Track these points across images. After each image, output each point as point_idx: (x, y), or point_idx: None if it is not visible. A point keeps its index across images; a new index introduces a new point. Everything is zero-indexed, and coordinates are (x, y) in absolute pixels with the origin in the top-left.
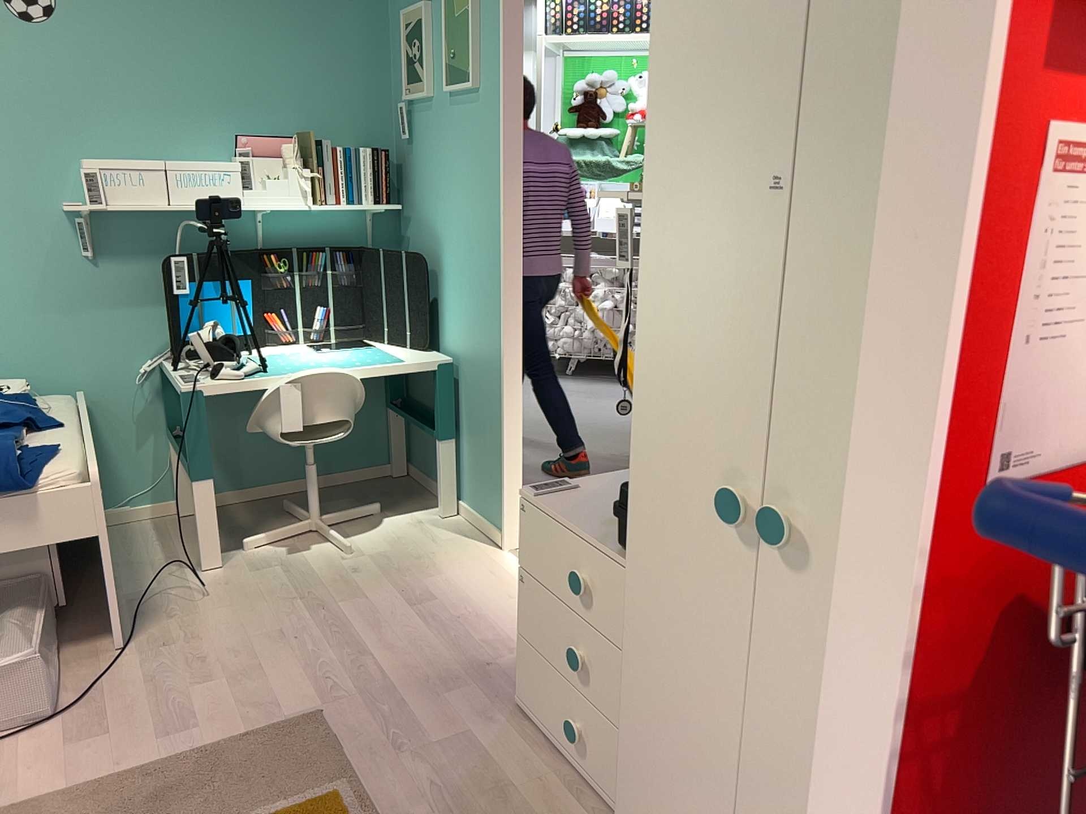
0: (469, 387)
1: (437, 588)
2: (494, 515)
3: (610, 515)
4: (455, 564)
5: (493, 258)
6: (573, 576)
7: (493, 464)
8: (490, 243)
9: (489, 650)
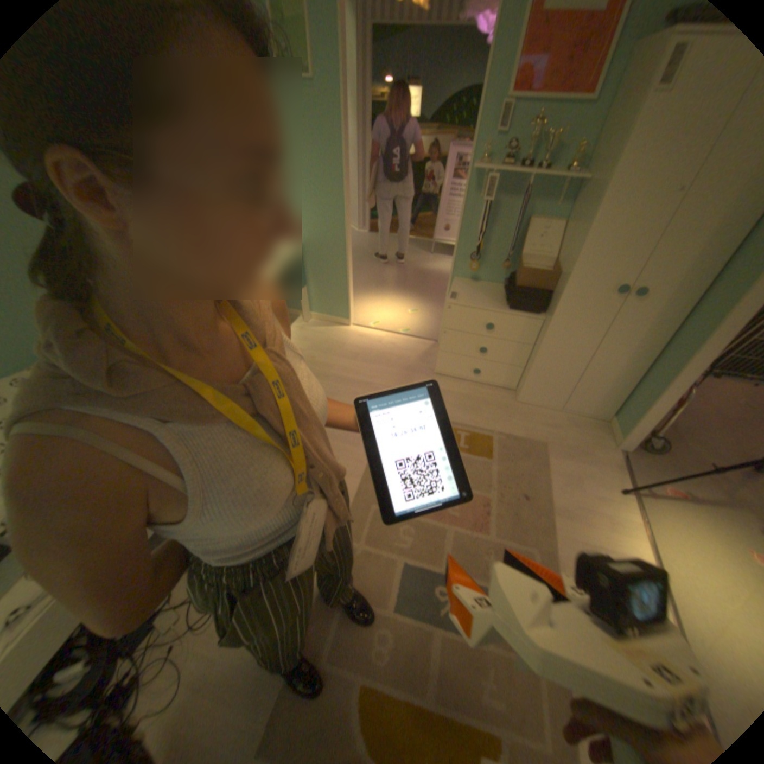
0: (314, 259)
1: (352, 350)
2: (340, 313)
3: (485, 300)
4: (342, 339)
5: (335, 191)
6: (487, 325)
7: (338, 292)
8: (330, 182)
9: (401, 362)
